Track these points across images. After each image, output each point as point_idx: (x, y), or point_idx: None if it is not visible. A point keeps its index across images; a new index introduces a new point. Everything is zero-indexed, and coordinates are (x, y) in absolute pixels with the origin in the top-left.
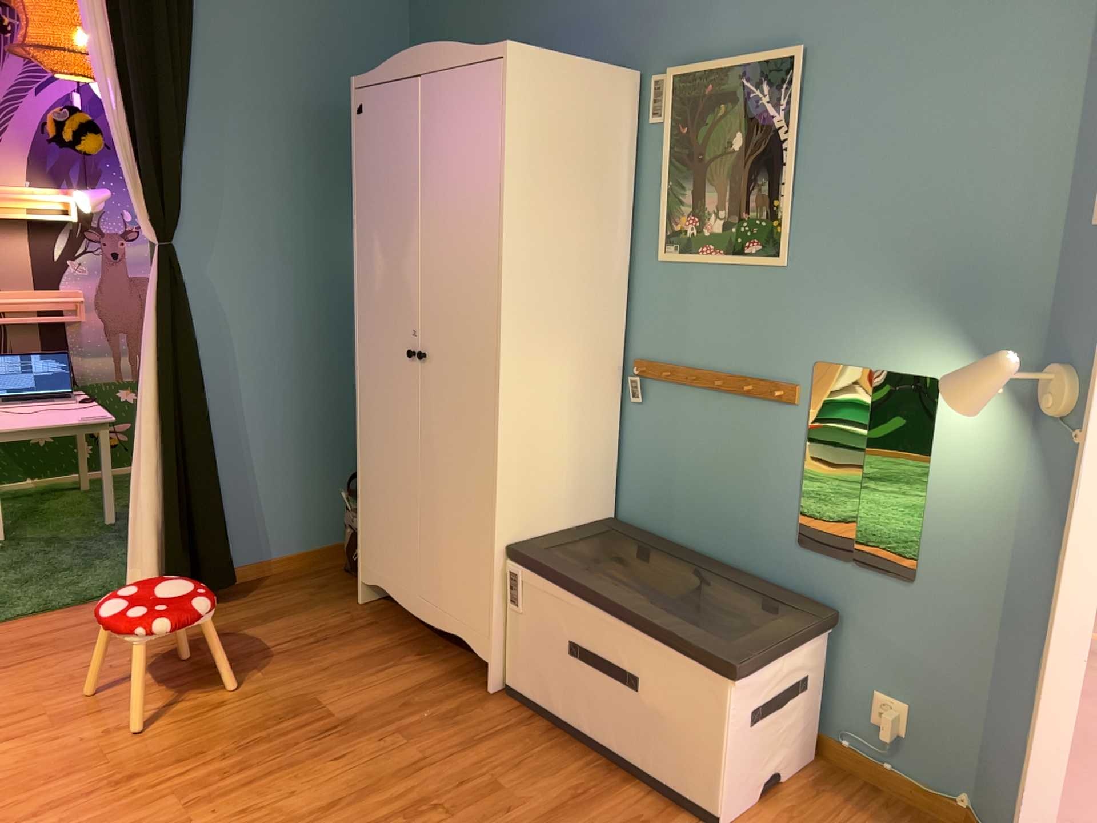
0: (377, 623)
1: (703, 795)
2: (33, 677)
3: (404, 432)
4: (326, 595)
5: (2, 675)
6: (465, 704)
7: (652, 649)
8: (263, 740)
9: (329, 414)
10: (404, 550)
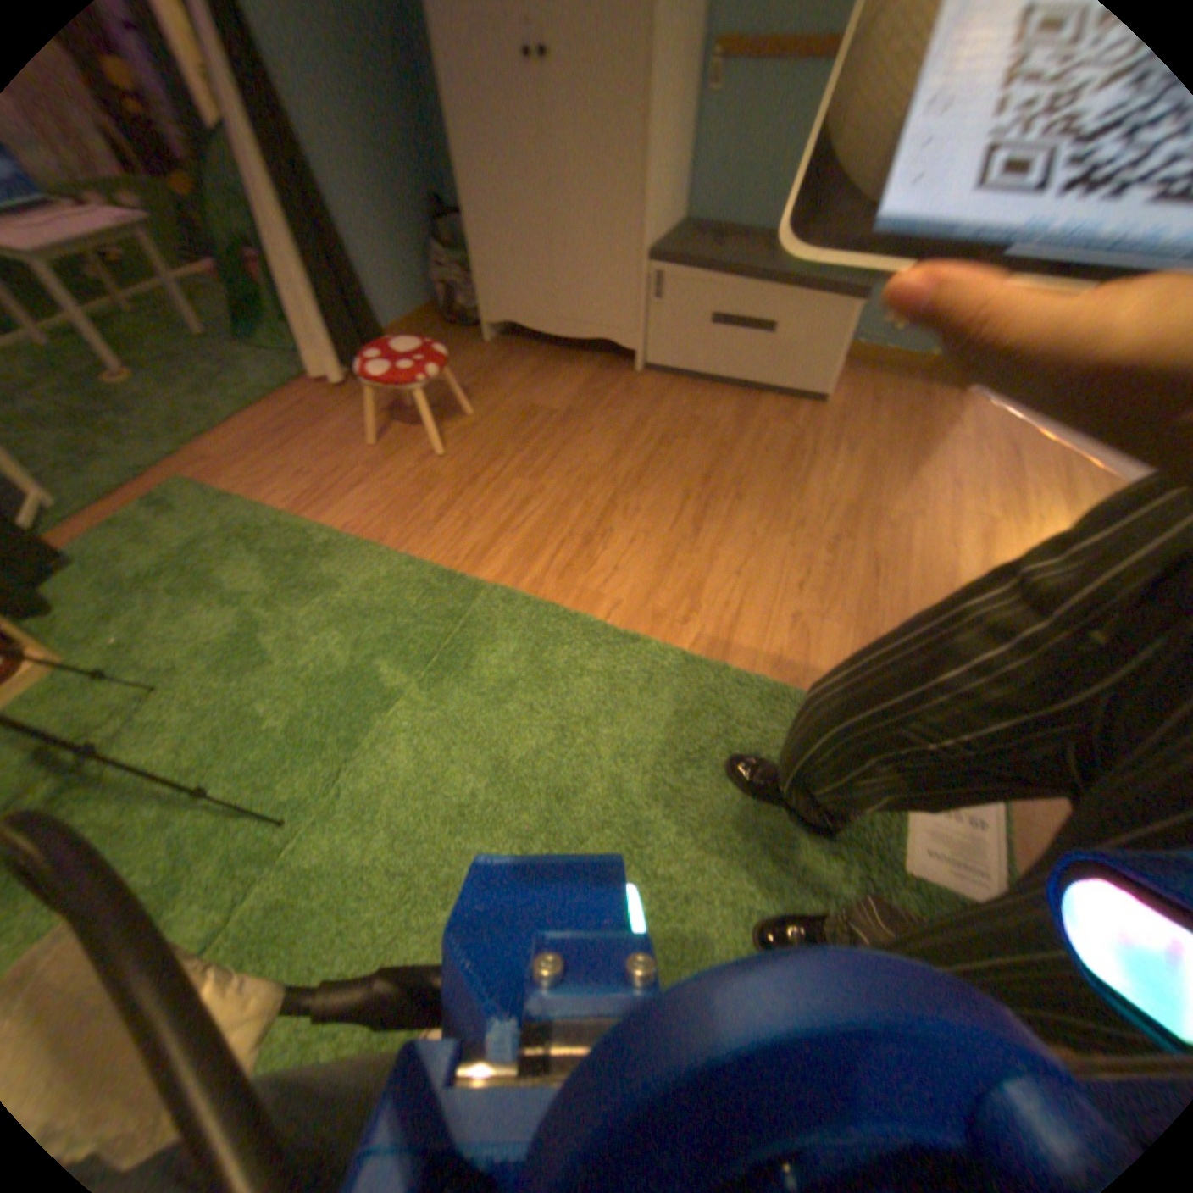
0: (516, 351)
1: (816, 384)
2: (314, 446)
3: (526, 157)
4: (456, 341)
5: (286, 452)
6: (629, 381)
7: (791, 297)
8: (531, 434)
9: (387, 168)
10: (538, 280)
